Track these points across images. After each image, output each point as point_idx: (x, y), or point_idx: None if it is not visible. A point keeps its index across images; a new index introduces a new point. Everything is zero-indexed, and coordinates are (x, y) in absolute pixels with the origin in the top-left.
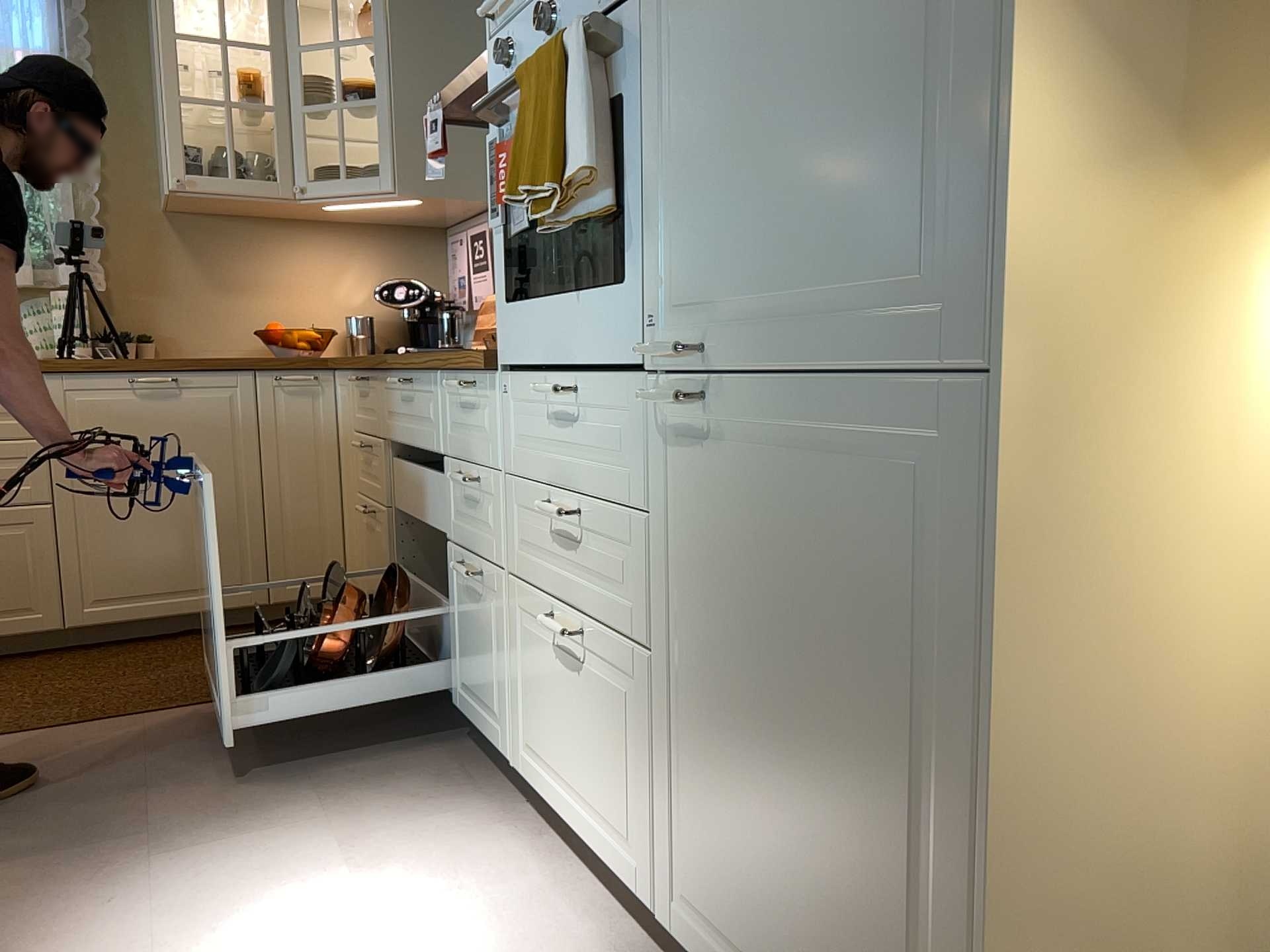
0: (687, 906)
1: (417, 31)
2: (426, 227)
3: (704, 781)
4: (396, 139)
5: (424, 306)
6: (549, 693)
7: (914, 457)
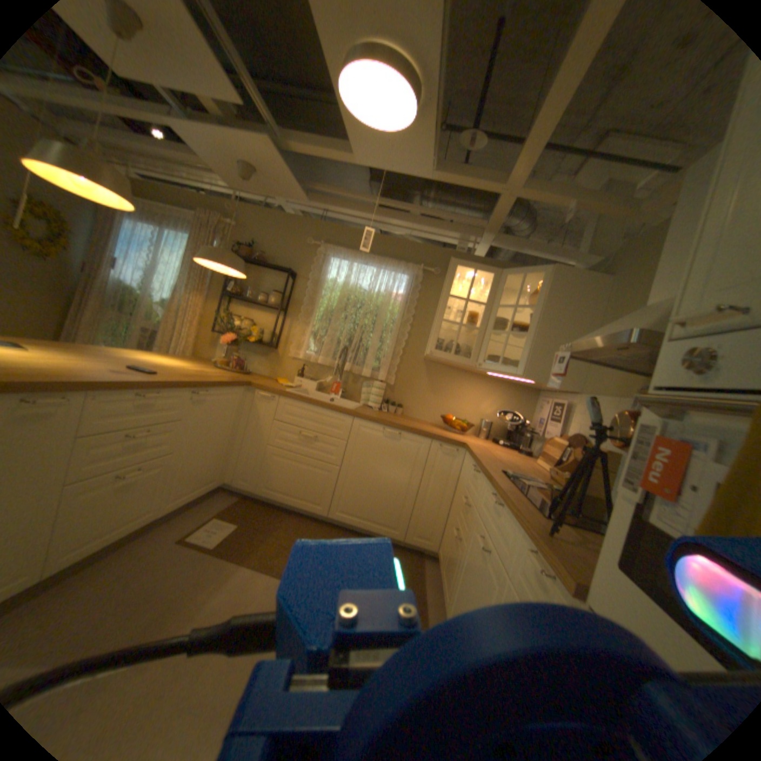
0: None
1: (559, 306)
2: (531, 389)
3: None
4: (531, 354)
5: (519, 427)
6: None
7: None
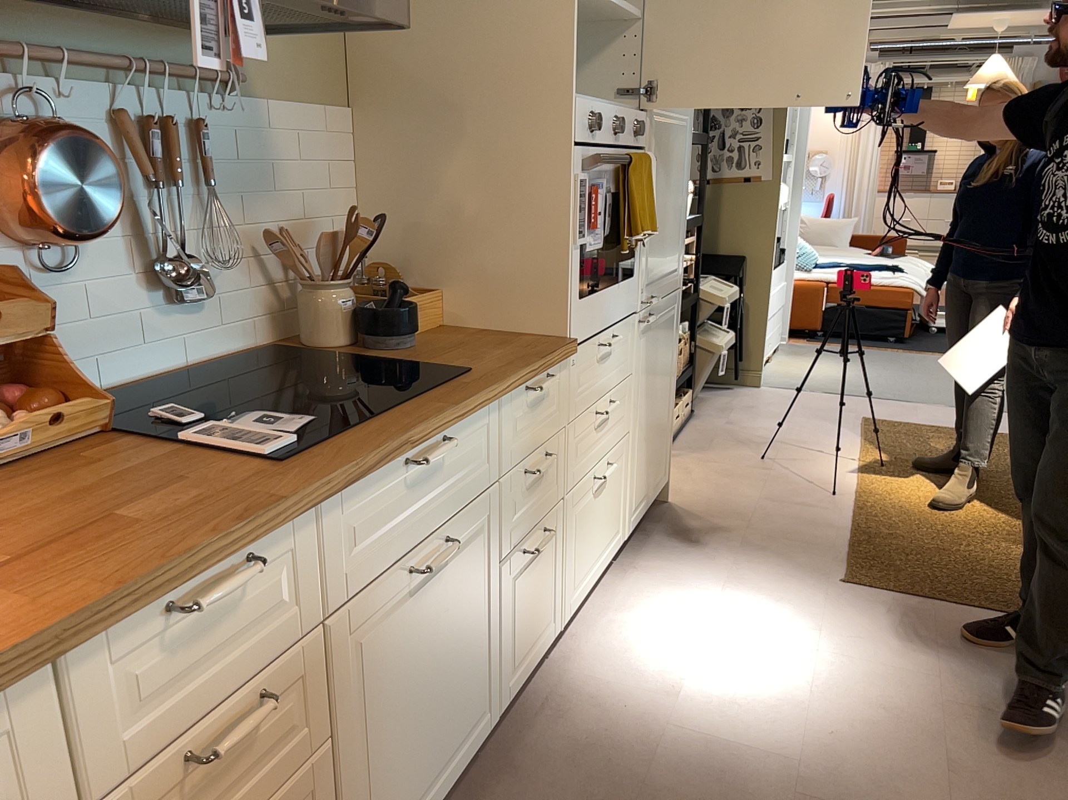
0: (631, 511)
1: None
2: None
3: (639, 453)
4: None
5: None
6: (587, 526)
7: (671, 311)
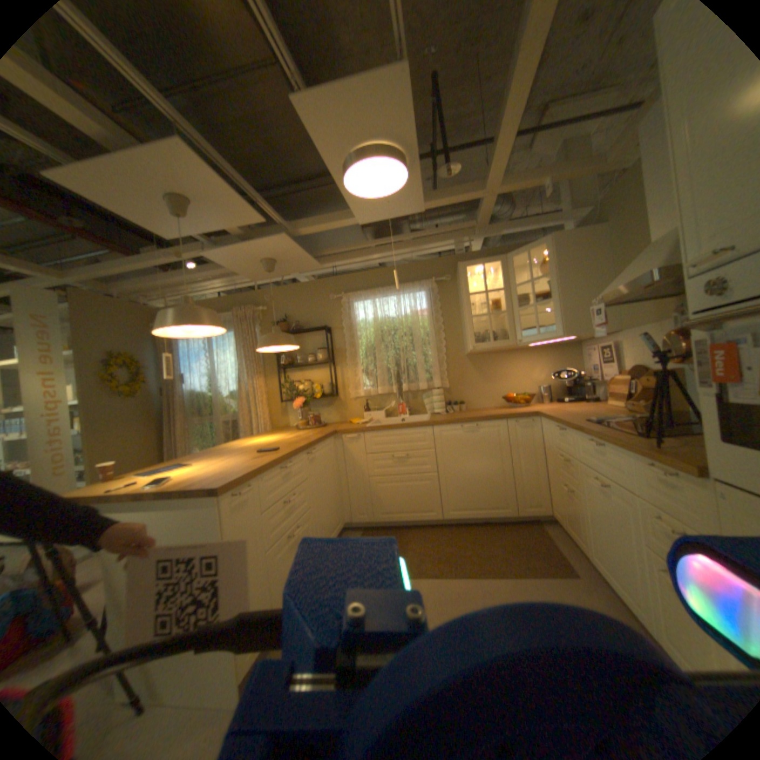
0: None
1: (569, 265)
2: (571, 343)
3: None
4: (562, 314)
5: (575, 380)
6: None
7: None
